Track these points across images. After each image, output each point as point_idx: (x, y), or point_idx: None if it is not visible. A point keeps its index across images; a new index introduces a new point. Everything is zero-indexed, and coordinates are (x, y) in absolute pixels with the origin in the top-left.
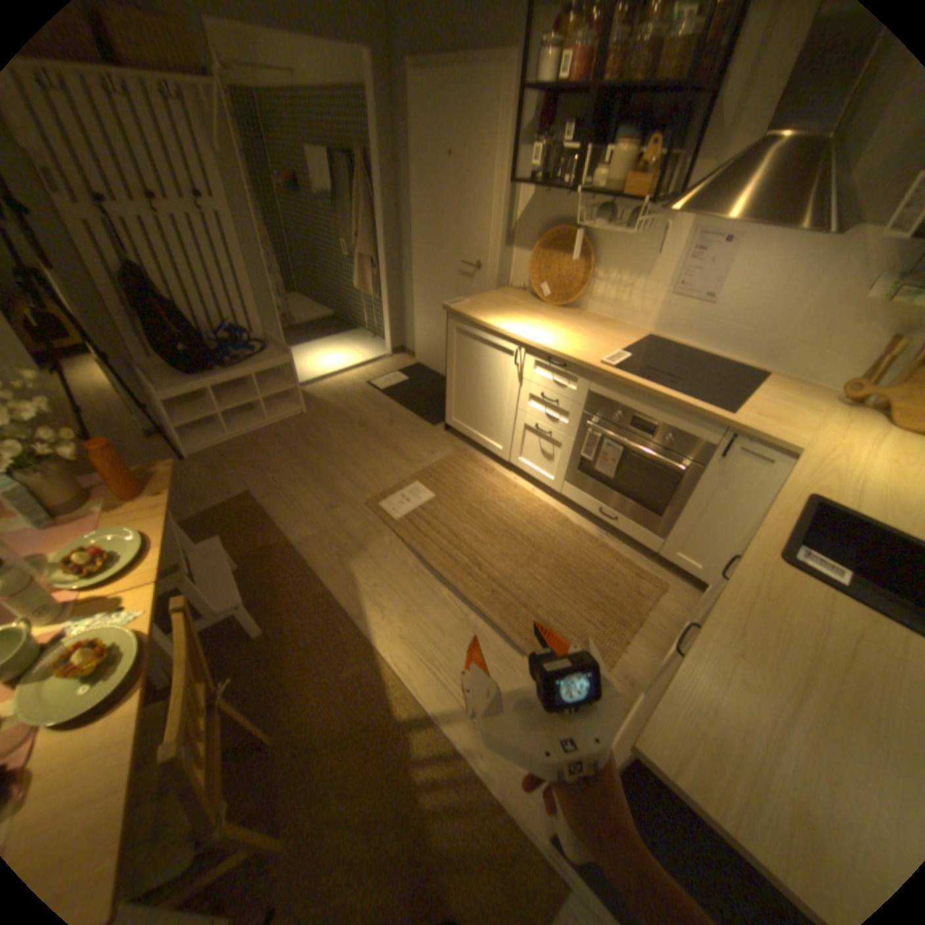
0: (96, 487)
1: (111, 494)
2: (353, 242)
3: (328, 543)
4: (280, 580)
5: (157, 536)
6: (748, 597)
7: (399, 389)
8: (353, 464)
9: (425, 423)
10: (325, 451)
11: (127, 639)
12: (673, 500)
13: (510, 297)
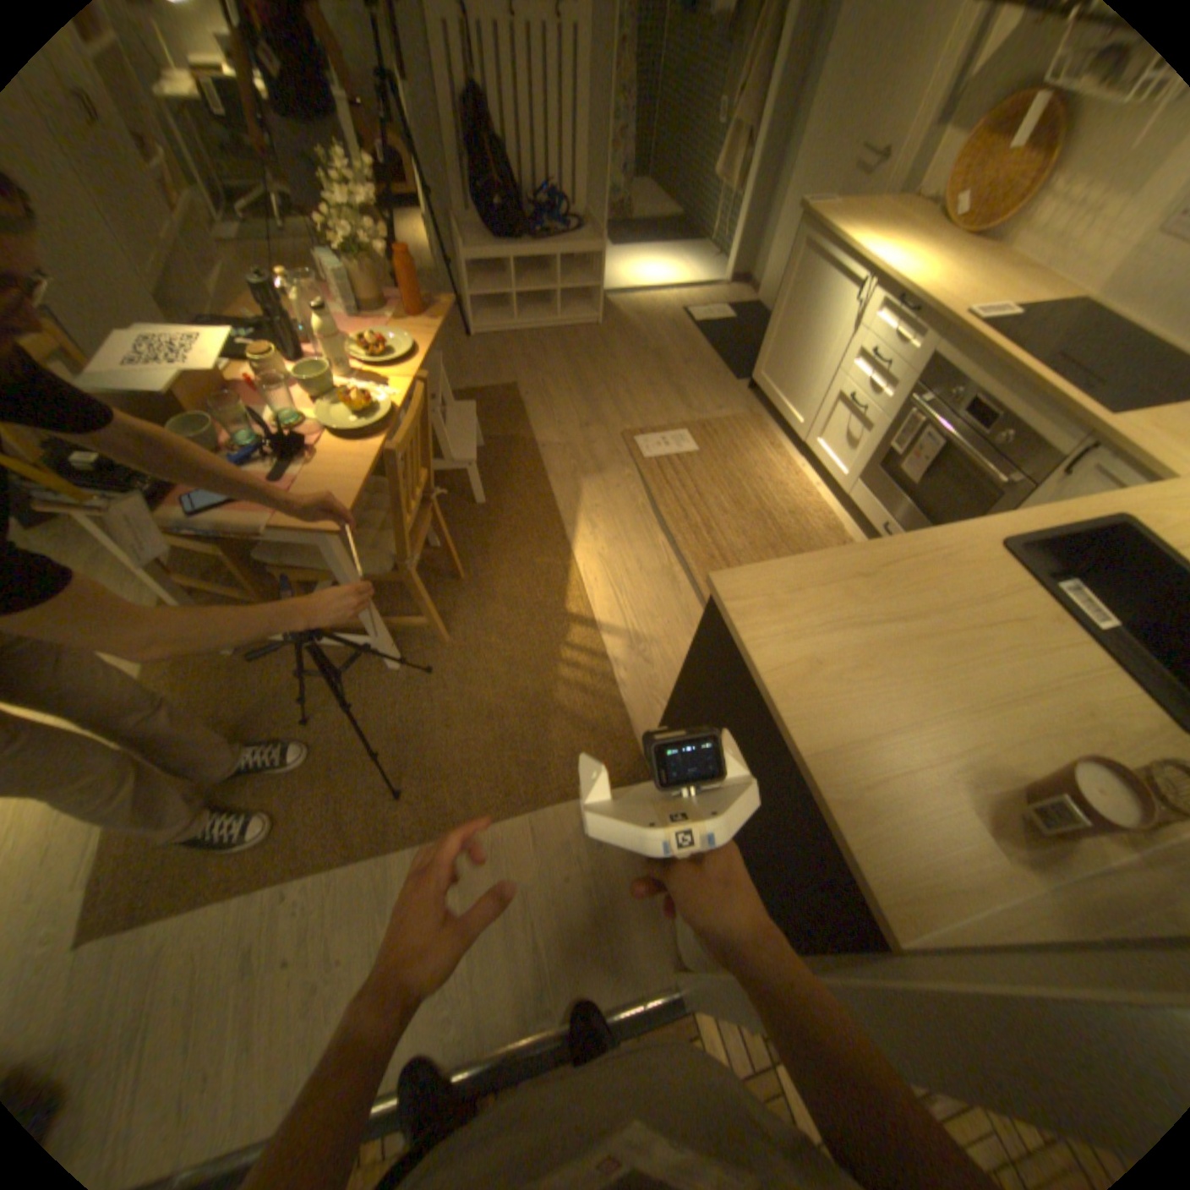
0: (393, 303)
1: (402, 311)
2: (734, 104)
3: (570, 456)
4: (515, 471)
5: (425, 350)
6: (920, 551)
7: (717, 328)
8: (626, 394)
9: (728, 375)
10: (604, 372)
11: (386, 399)
12: None
13: (905, 210)
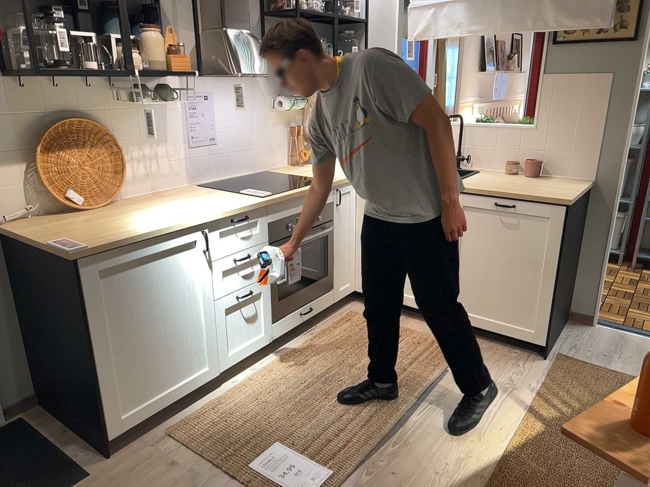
0: None
1: None
2: None
3: None
4: None
5: None
6: (481, 187)
7: None
8: None
9: None
10: None
11: None
12: (328, 257)
13: (50, 224)
